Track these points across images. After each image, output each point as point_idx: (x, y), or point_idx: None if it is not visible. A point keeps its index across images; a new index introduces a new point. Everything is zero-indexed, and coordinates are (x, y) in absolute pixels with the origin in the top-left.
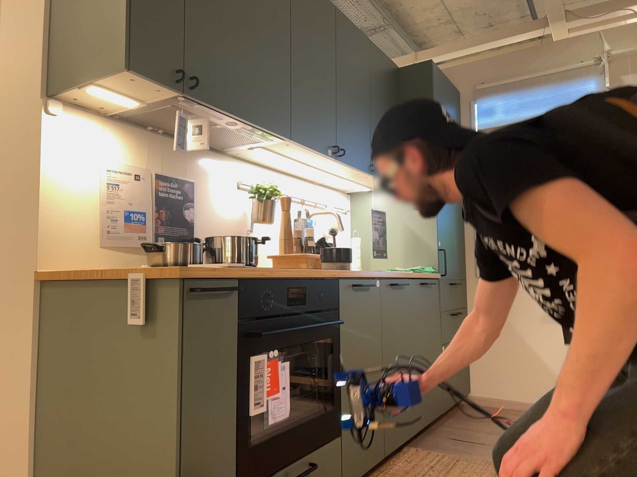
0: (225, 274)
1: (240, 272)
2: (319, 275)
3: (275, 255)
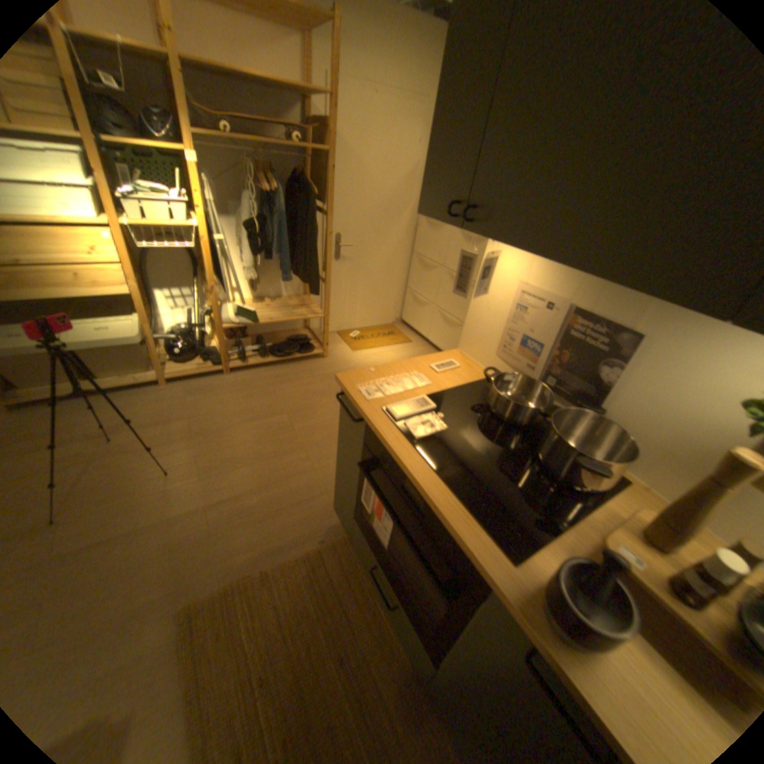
0: (355, 405)
1: (361, 413)
2: (458, 527)
3: (648, 520)
